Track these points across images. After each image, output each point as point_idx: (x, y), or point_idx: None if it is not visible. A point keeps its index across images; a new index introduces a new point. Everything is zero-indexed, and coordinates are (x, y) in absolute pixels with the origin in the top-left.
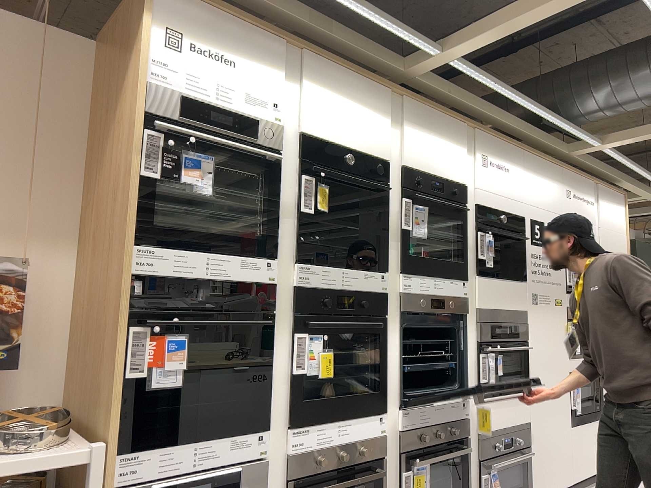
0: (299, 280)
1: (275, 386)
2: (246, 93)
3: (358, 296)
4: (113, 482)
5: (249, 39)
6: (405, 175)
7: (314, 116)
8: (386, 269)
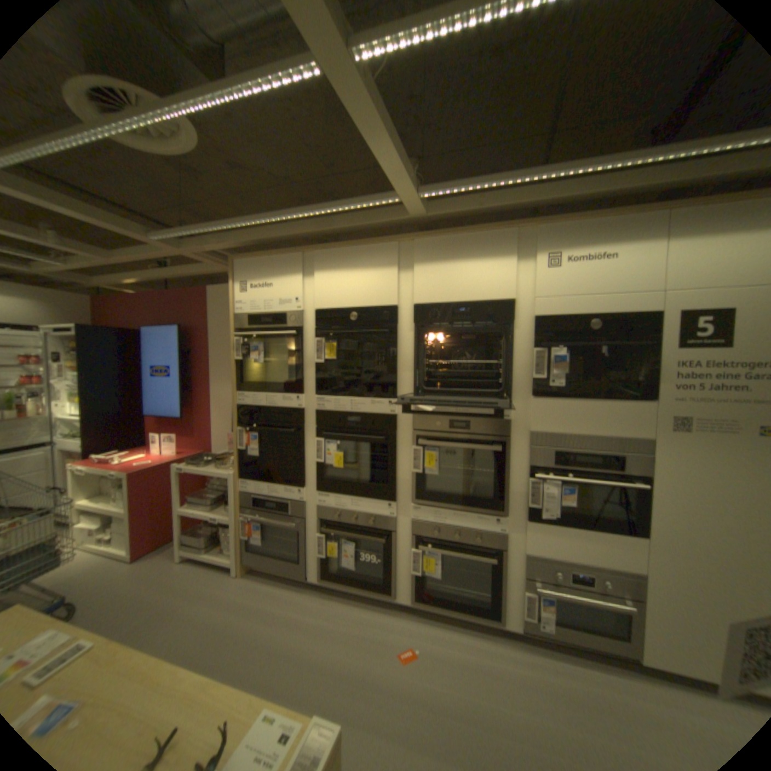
0: (317, 409)
1: (307, 470)
2: (276, 297)
3: (366, 420)
4: (232, 493)
5: (276, 262)
6: (421, 312)
7: (322, 294)
8: (399, 398)
